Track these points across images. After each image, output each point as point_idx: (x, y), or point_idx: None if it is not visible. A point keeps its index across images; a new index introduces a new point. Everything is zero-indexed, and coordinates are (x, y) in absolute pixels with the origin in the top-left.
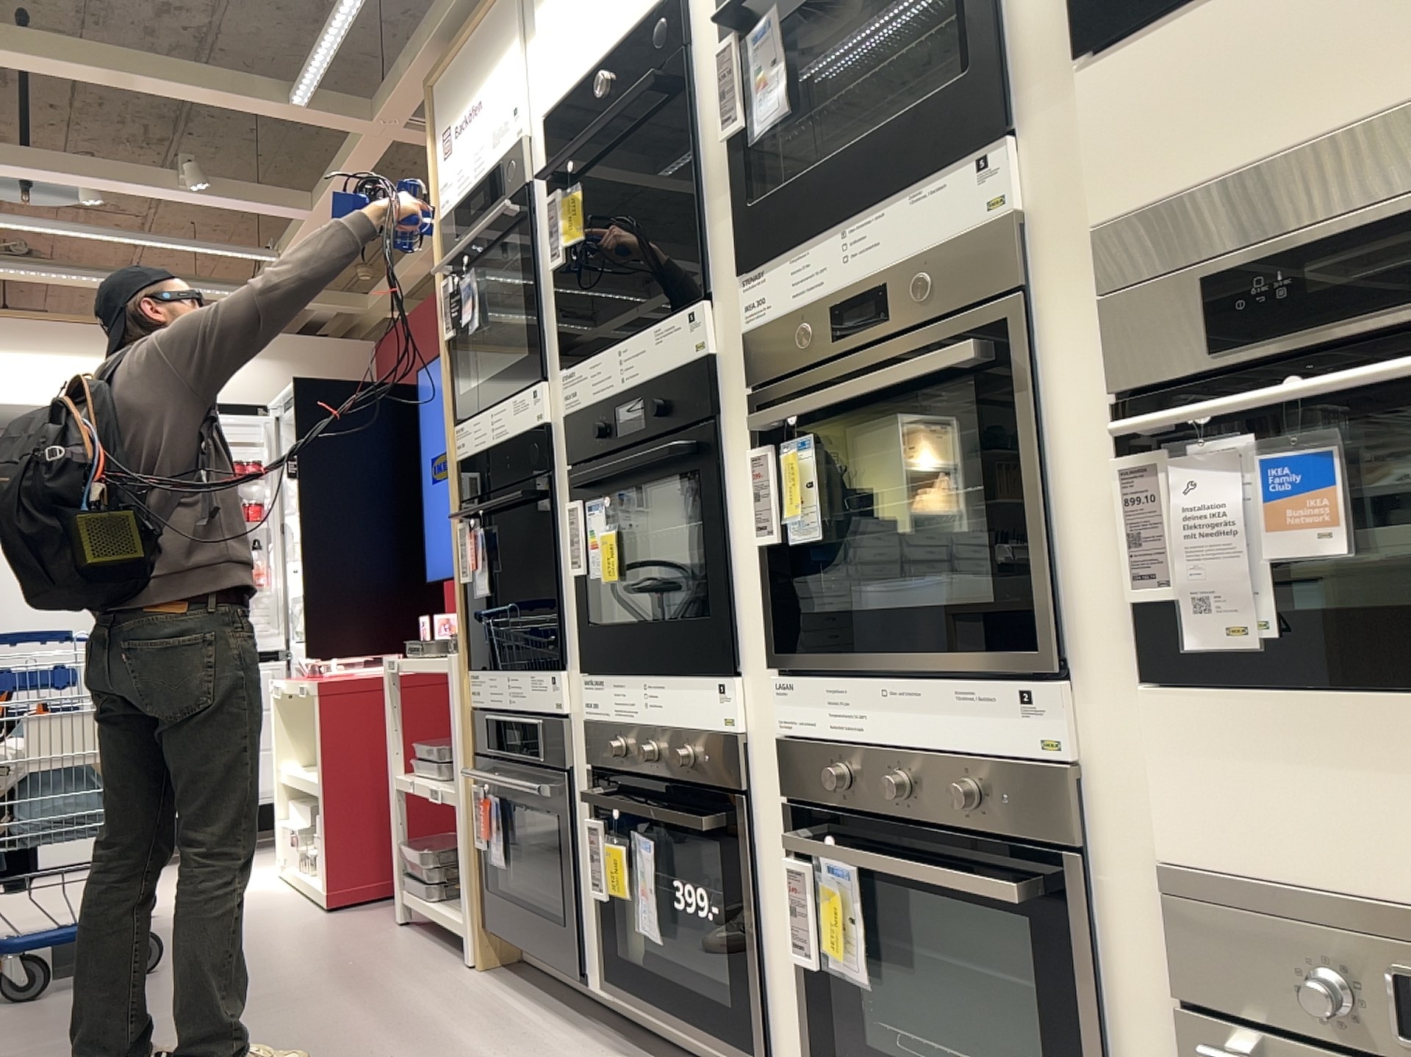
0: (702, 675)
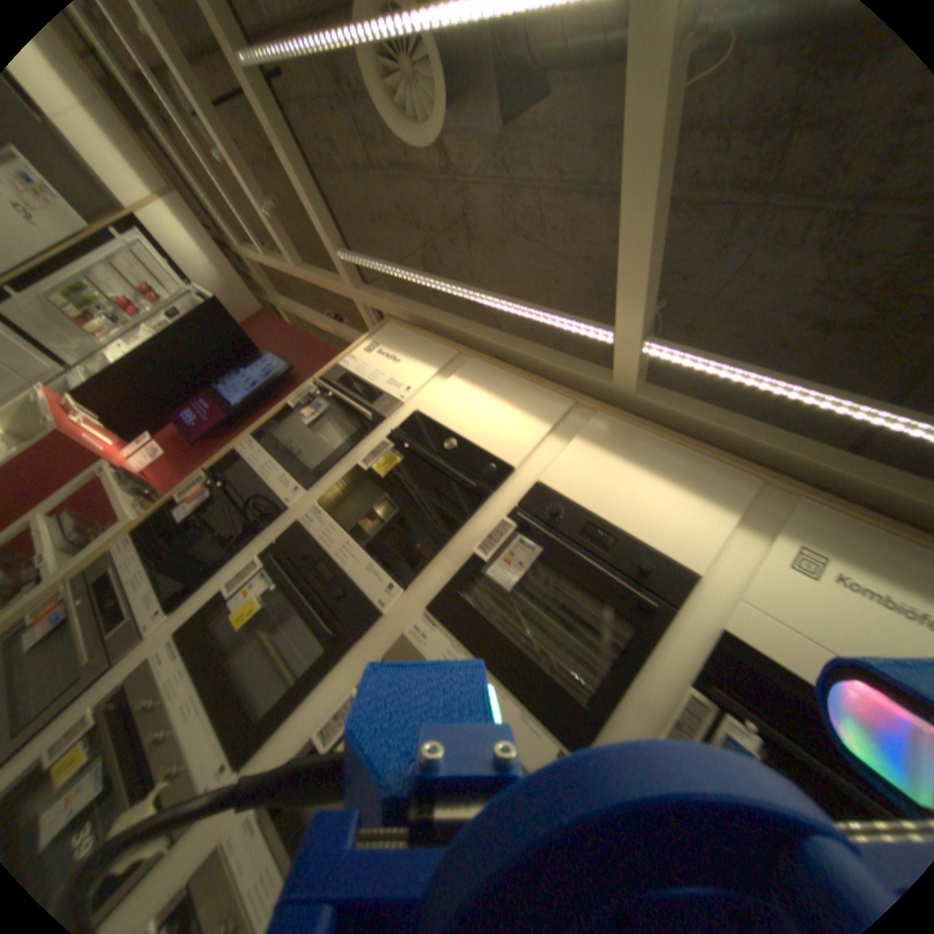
0: (224, 745)
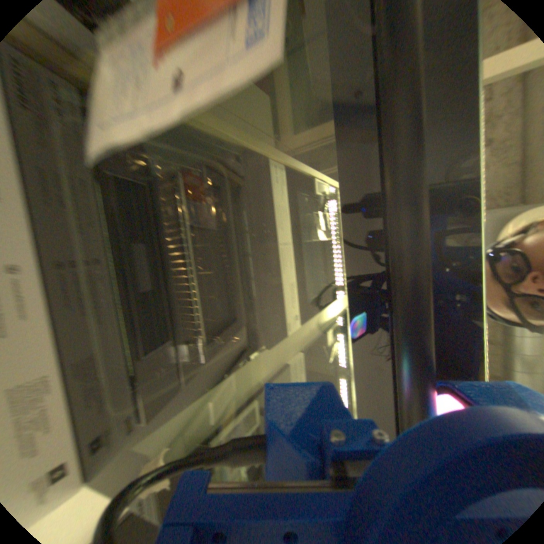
0: None
